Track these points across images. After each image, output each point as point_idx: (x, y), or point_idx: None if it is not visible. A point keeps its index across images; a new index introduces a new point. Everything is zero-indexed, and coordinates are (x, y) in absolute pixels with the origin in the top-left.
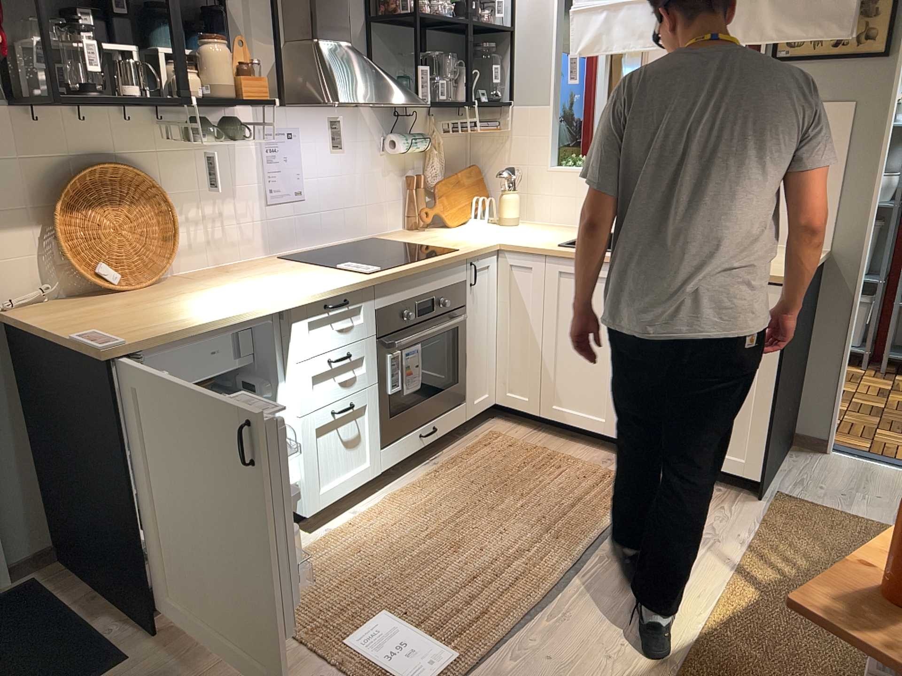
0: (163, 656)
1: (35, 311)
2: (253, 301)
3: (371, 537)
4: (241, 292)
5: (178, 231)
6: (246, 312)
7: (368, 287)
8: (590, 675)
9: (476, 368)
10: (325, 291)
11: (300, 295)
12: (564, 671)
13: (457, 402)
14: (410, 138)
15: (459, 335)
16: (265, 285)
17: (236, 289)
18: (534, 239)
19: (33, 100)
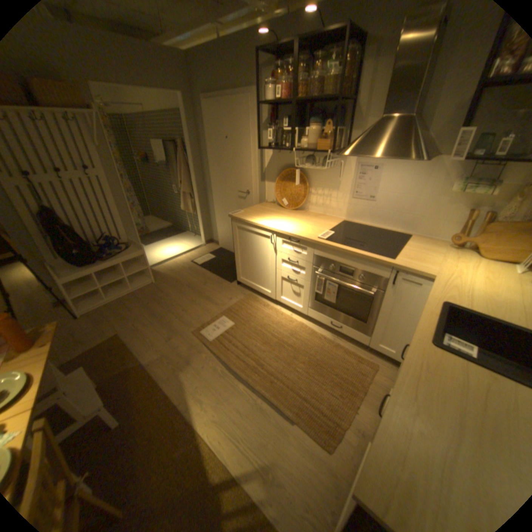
0: (230, 287)
1: (266, 204)
2: (273, 223)
3: (274, 318)
4: (286, 221)
5: (306, 196)
6: (261, 224)
7: (310, 242)
8: (192, 378)
9: (386, 330)
10: (288, 232)
11: (281, 229)
12: (197, 370)
13: (370, 334)
14: (471, 182)
15: (373, 302)
16: (296, 223)
17: (290, 220)
18: (469, 293)
19: (279, 146)
